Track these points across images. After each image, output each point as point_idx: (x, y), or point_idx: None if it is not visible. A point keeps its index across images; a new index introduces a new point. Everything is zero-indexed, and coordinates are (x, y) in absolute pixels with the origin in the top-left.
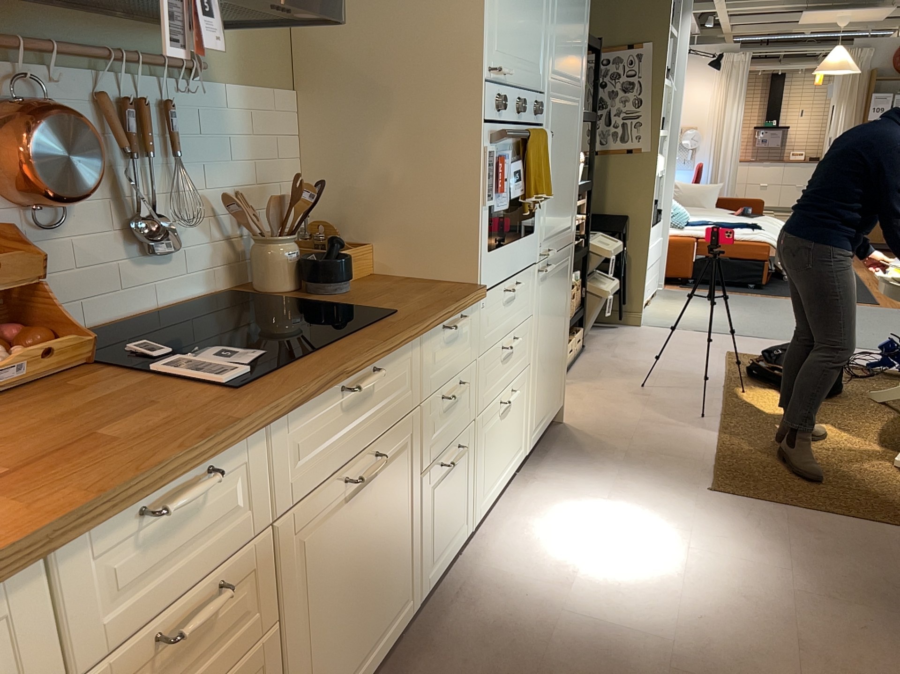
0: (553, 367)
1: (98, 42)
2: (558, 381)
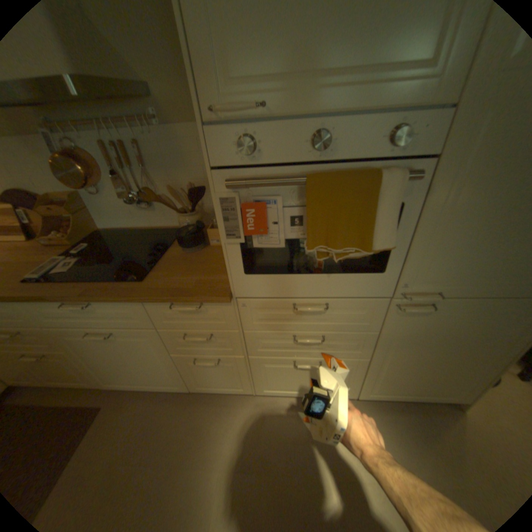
0: (437, 376)
1: (96, 115)
2: (456, 388)
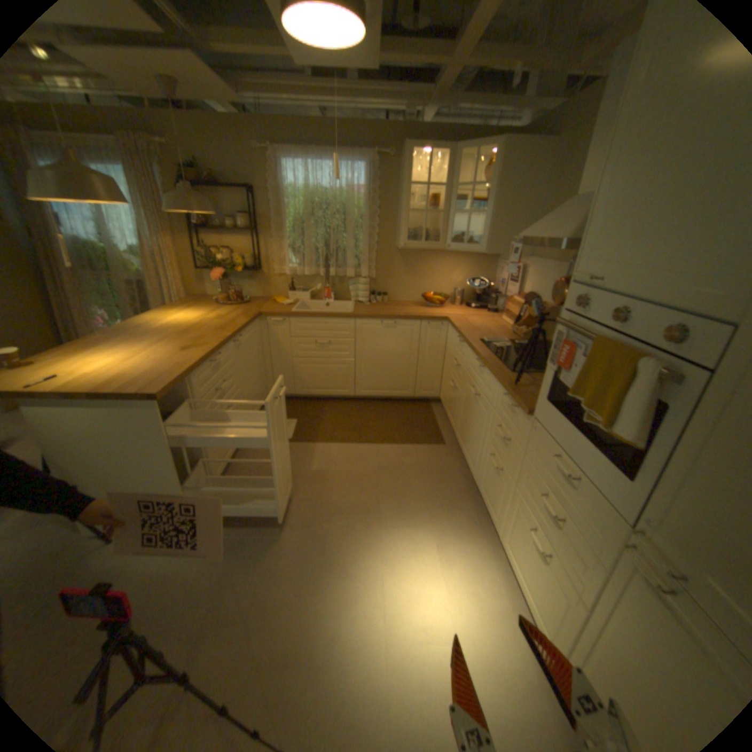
0: None
1: None
2: None
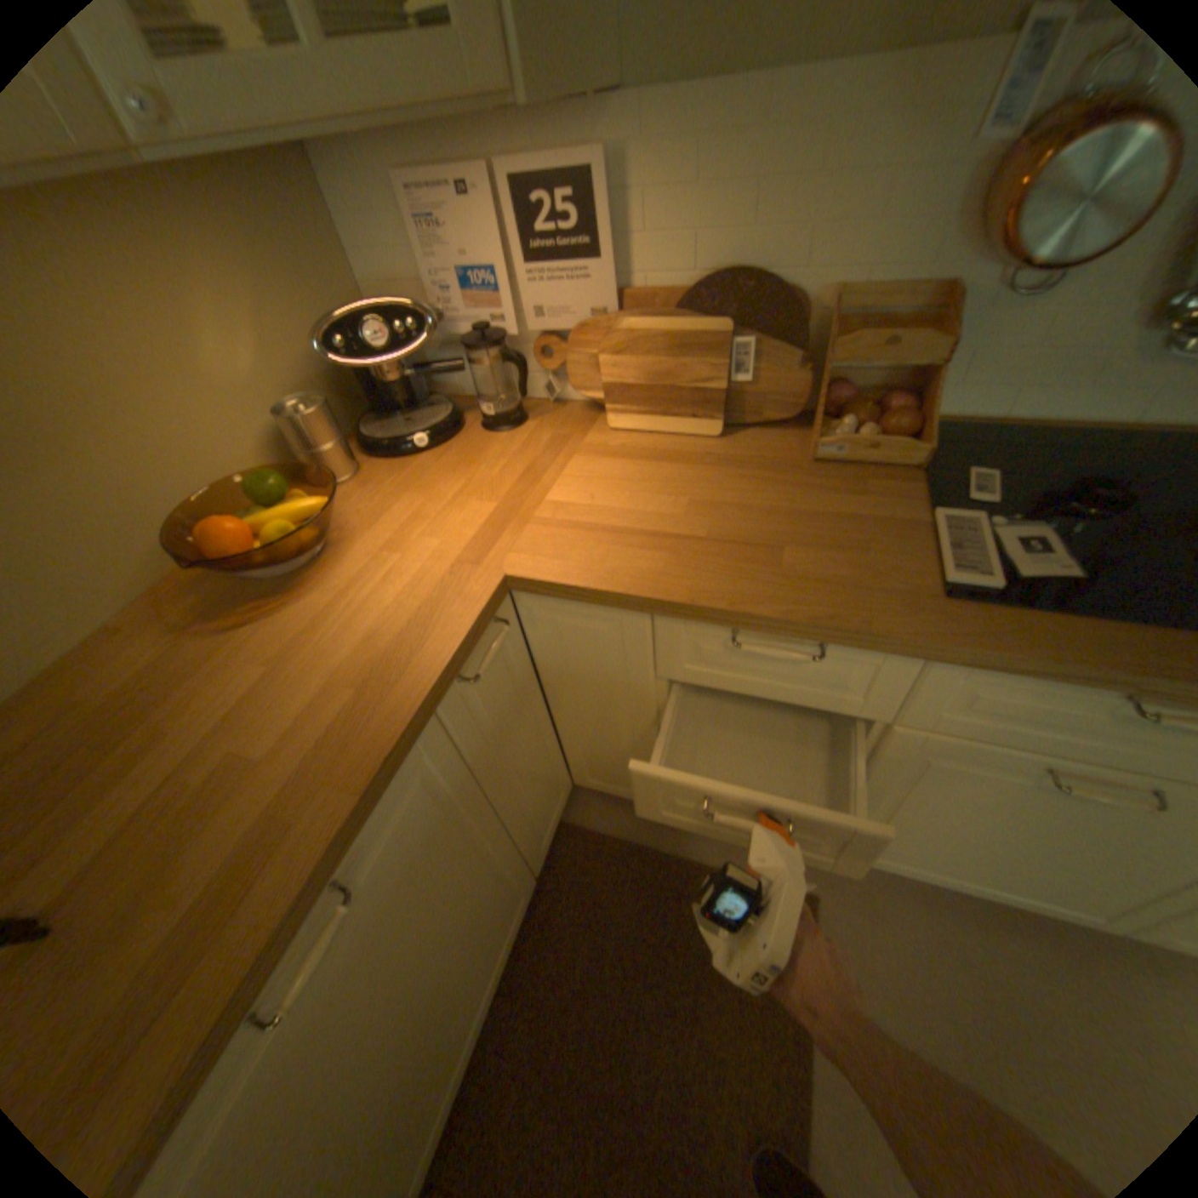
0: None
1: None
2: None
